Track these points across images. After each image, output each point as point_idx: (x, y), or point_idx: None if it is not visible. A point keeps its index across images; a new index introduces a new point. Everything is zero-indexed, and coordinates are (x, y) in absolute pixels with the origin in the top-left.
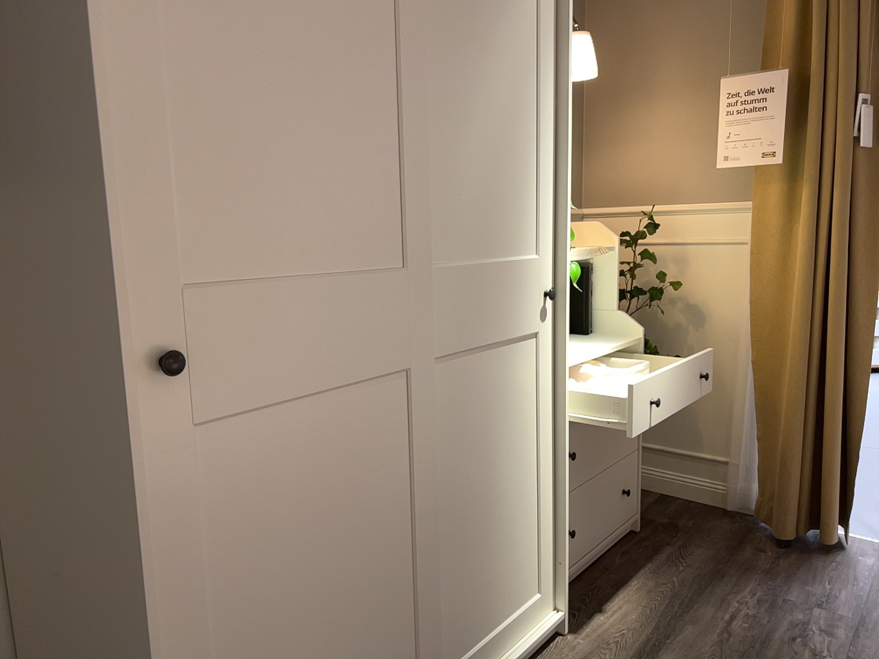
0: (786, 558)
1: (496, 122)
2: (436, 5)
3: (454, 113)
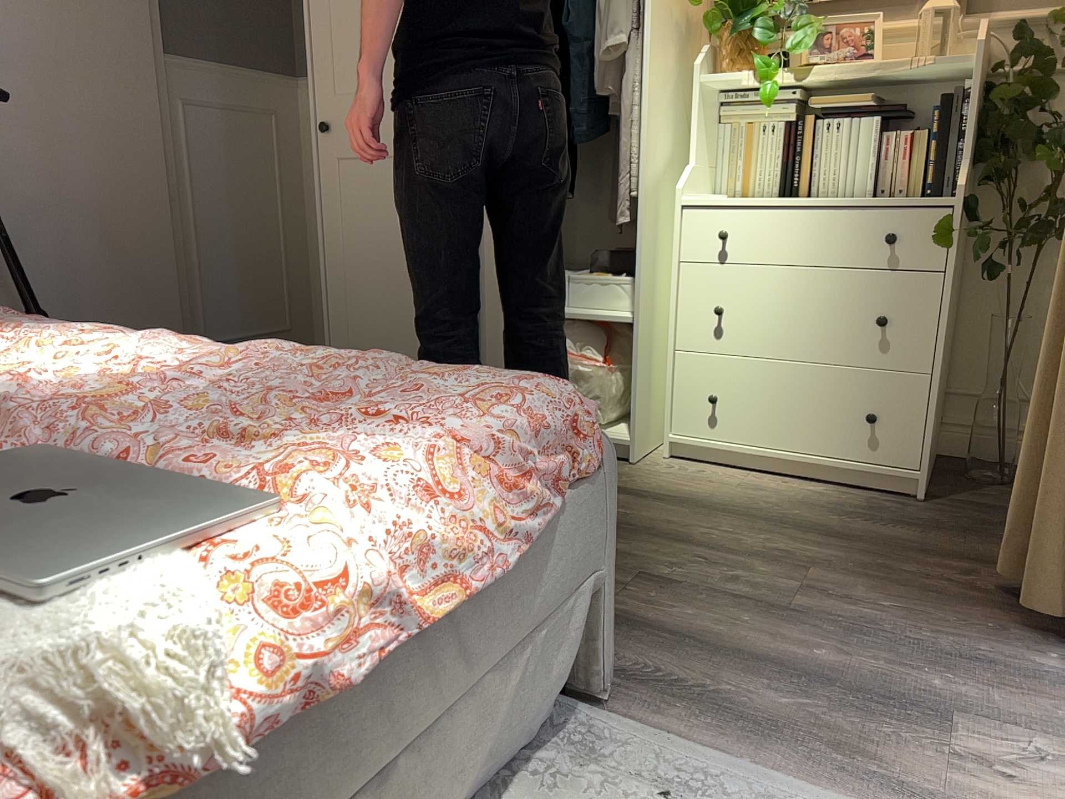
0: (965, 594)
1: None
2: None
3: None
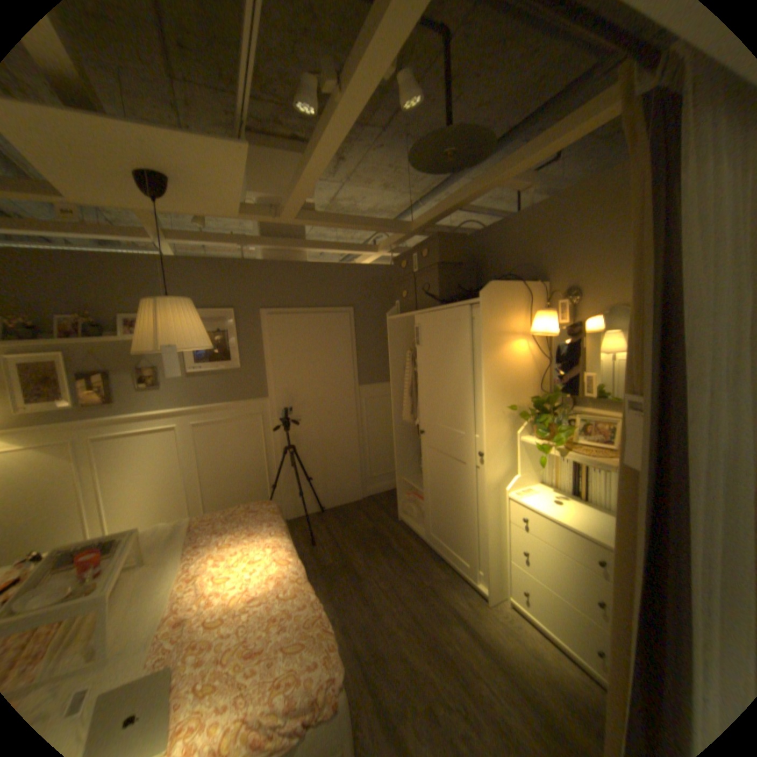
0: None
1: (458, 386)
2: (438, 355)
3: (443, 383)
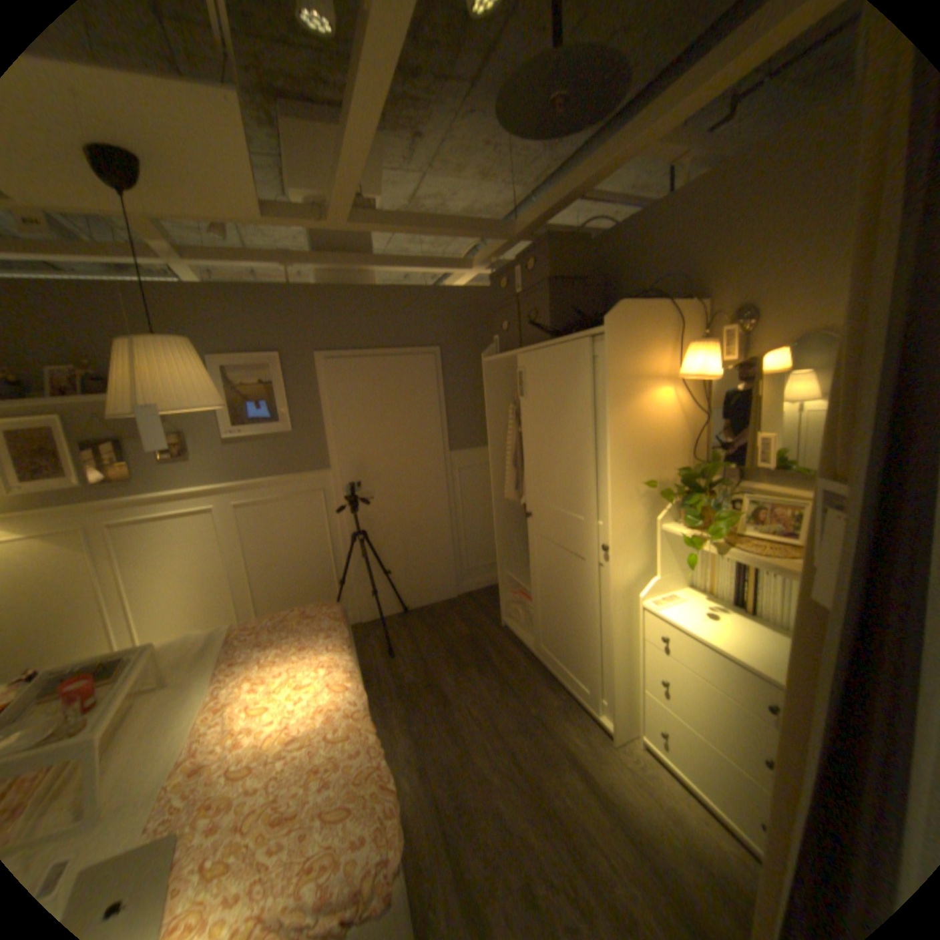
0: None
1: (575, 453)
2: (549, 410)
3: (556, 449)
